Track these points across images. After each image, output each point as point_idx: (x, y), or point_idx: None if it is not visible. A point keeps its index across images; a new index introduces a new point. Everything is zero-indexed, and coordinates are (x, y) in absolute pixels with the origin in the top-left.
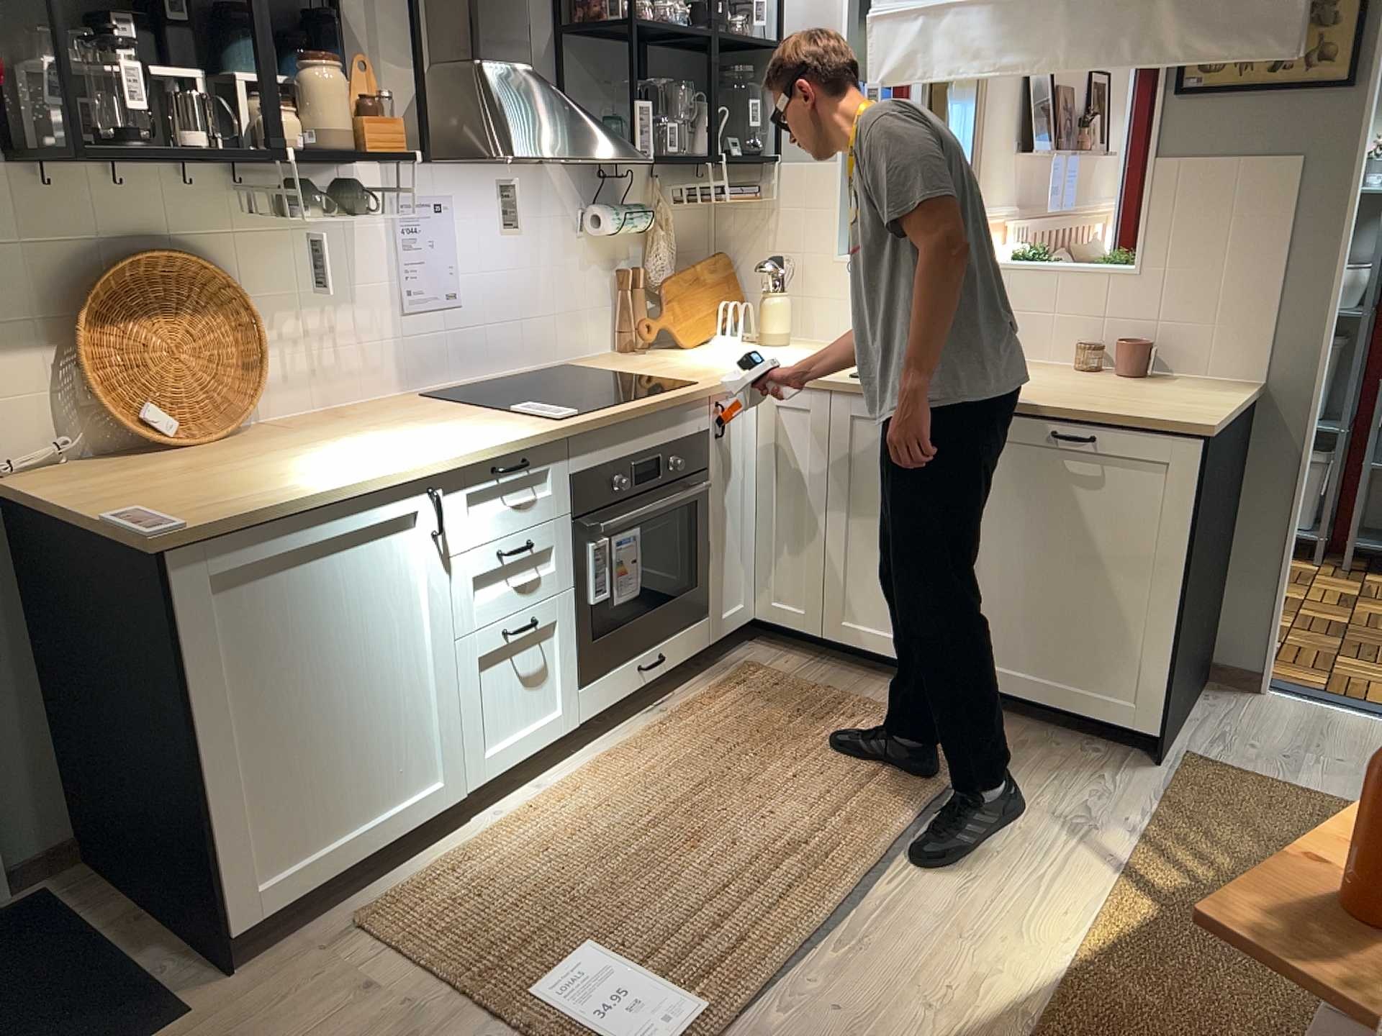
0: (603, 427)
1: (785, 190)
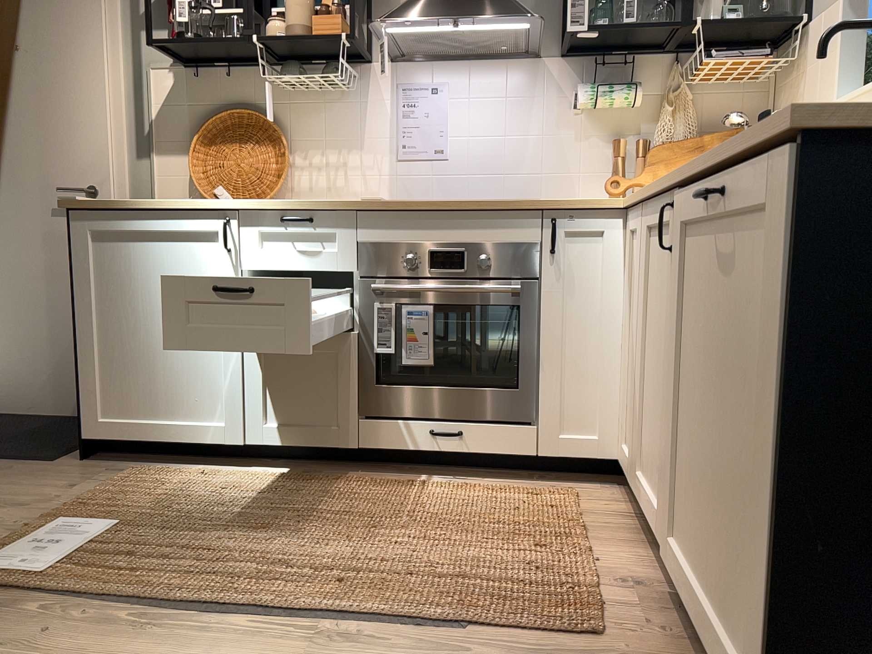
0: (394, 211)
1: (808, 51)
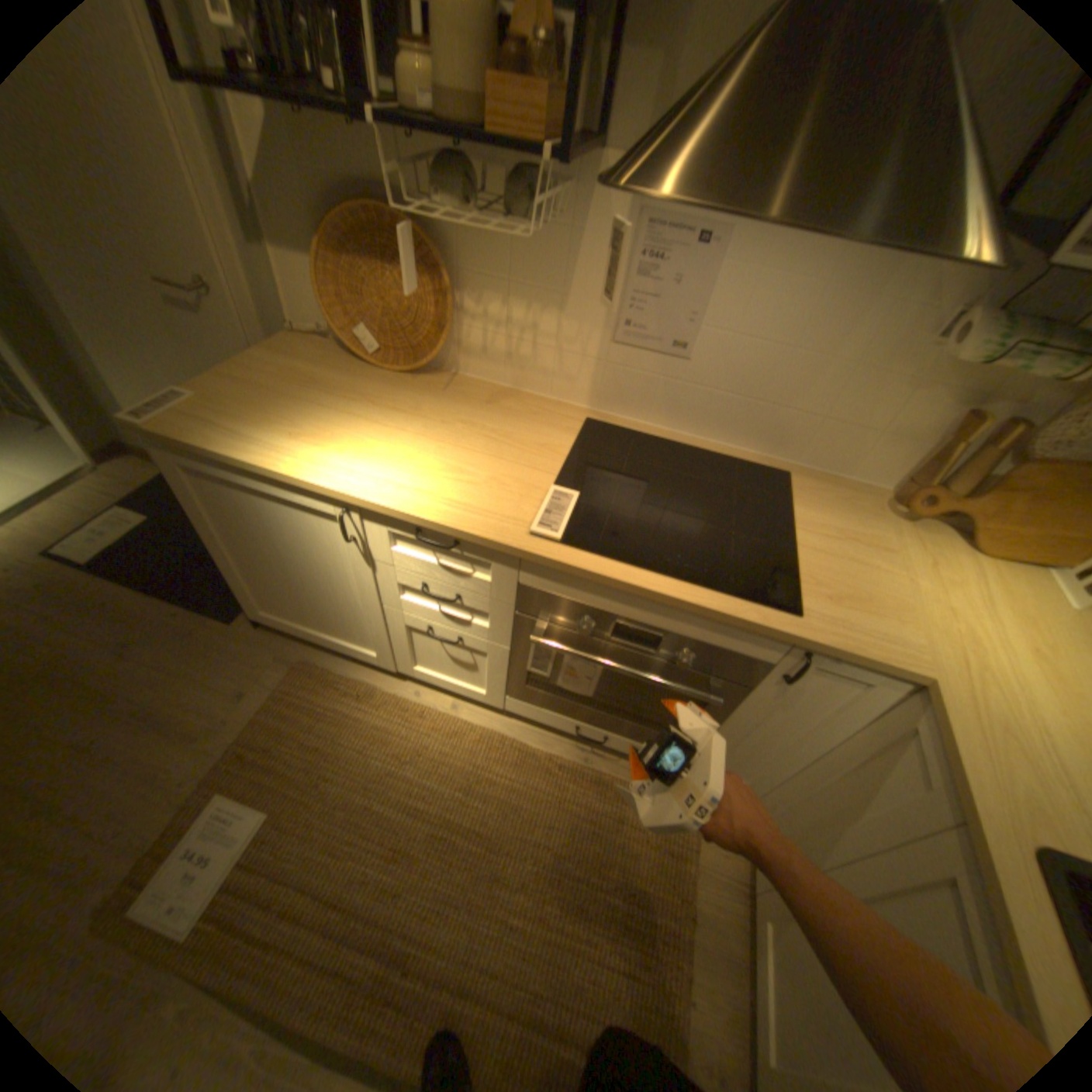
0: (575, 574)
1: None
